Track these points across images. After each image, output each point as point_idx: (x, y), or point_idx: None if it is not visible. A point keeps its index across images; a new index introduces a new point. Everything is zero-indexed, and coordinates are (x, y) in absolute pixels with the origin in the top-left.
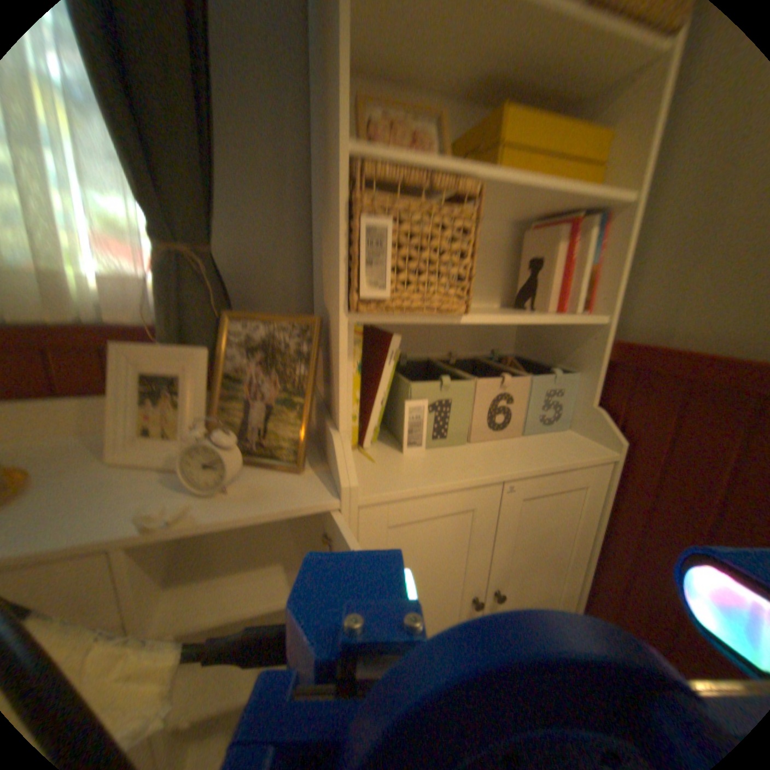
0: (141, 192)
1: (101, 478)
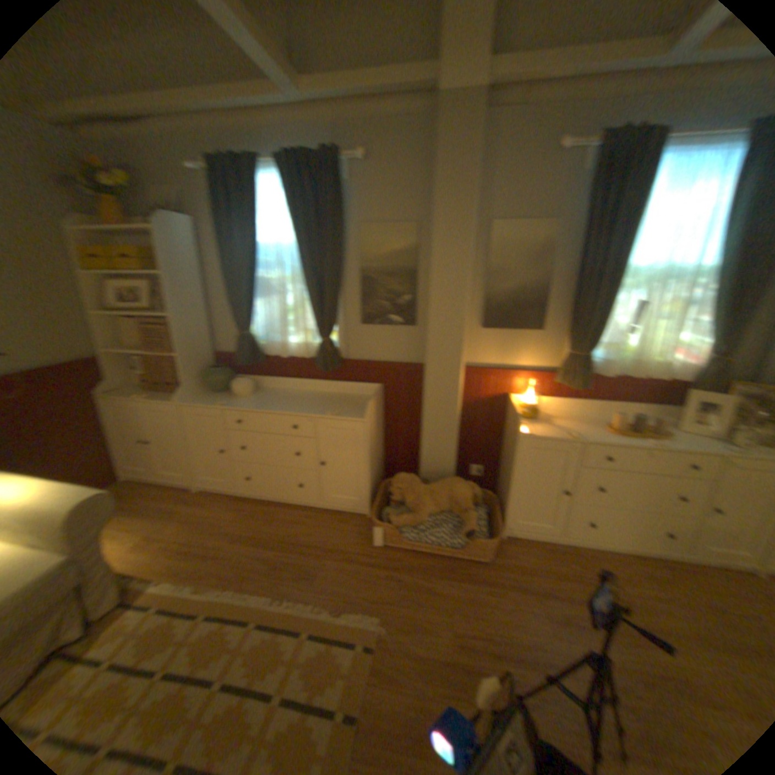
0: (714, 340)
1: (684, 436)
